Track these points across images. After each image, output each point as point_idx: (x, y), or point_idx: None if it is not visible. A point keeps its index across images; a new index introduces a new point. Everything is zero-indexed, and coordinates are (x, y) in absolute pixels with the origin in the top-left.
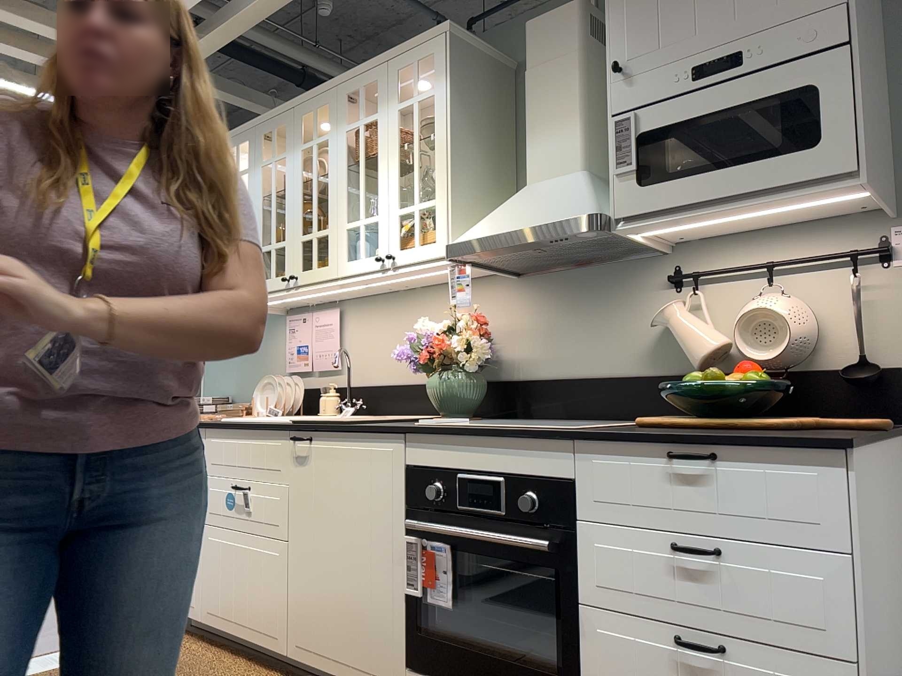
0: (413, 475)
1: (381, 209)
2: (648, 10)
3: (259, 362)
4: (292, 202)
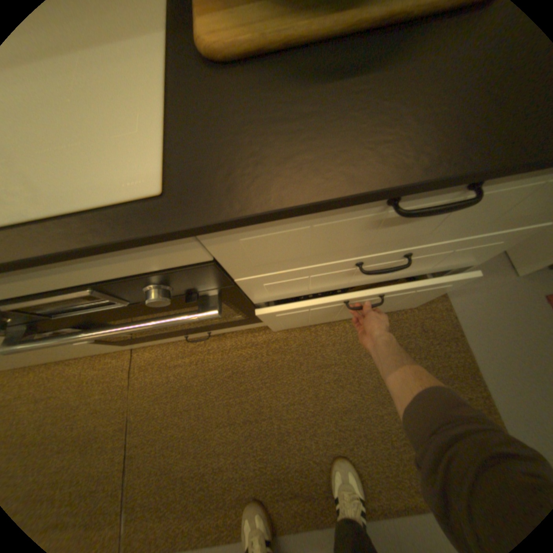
0: None
1: None
2: None
3: None
4: None
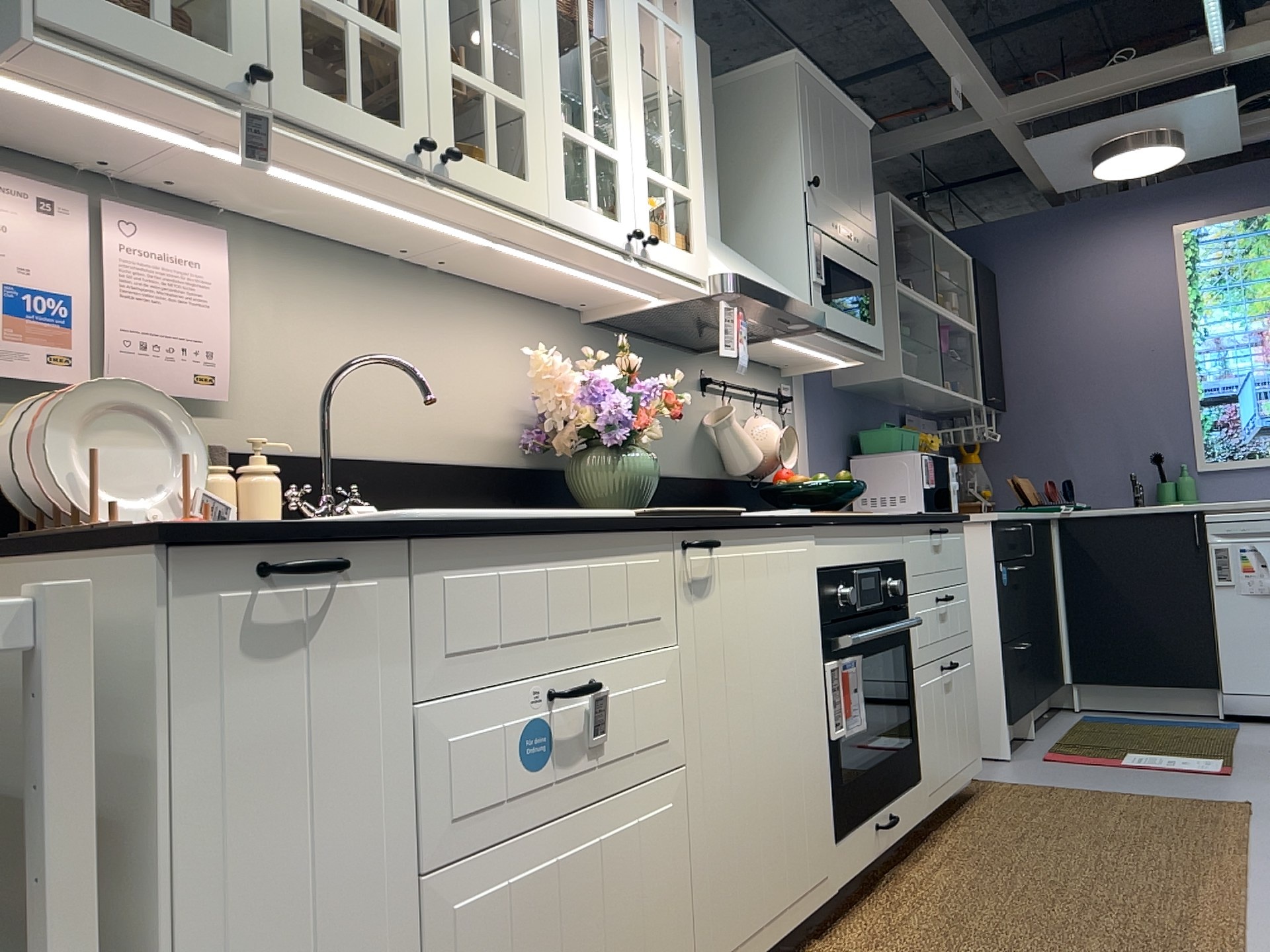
0: (825, 579)
1: (623, 147)
2: (821, 149)
3: None
4: None
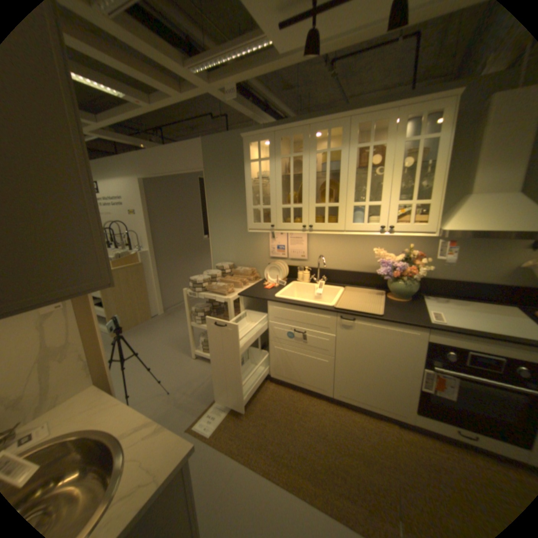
0: (435, 347)
1: (384, 200)
2: None
3: (249, 249)
4: (308, 184)
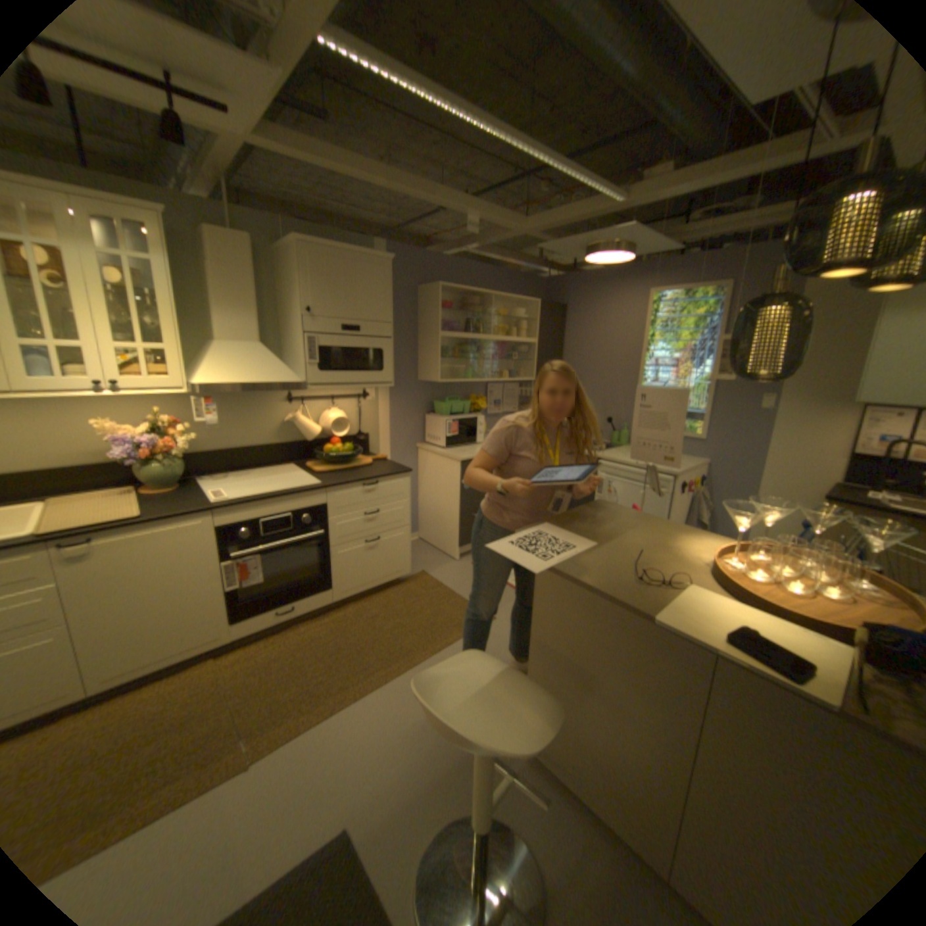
0: (224, 530)
1: (89, 338)
2: (324, 286)
3: None
4: None
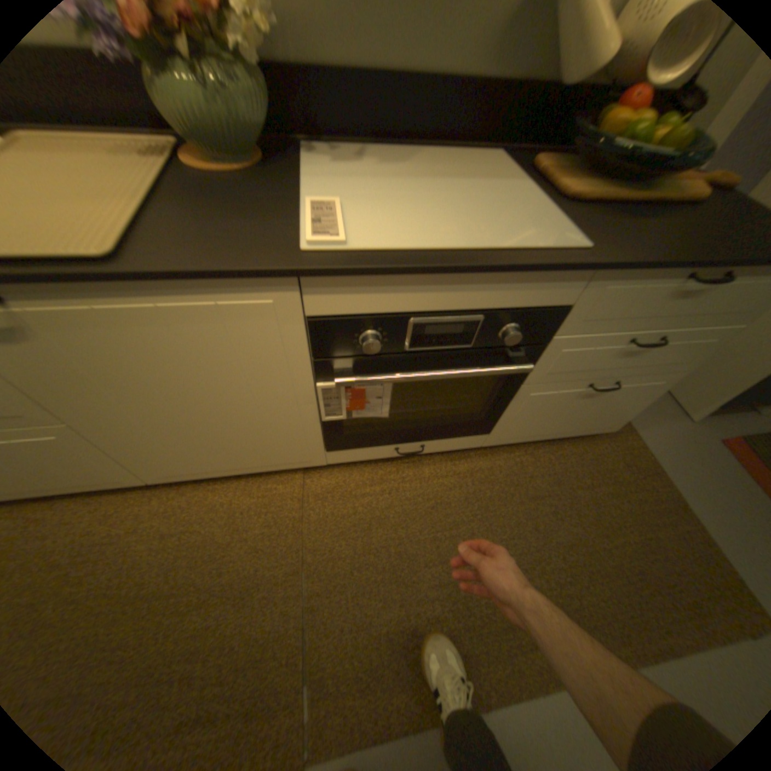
0: (325, 326)
1: None
2: None
3: None
4: None
